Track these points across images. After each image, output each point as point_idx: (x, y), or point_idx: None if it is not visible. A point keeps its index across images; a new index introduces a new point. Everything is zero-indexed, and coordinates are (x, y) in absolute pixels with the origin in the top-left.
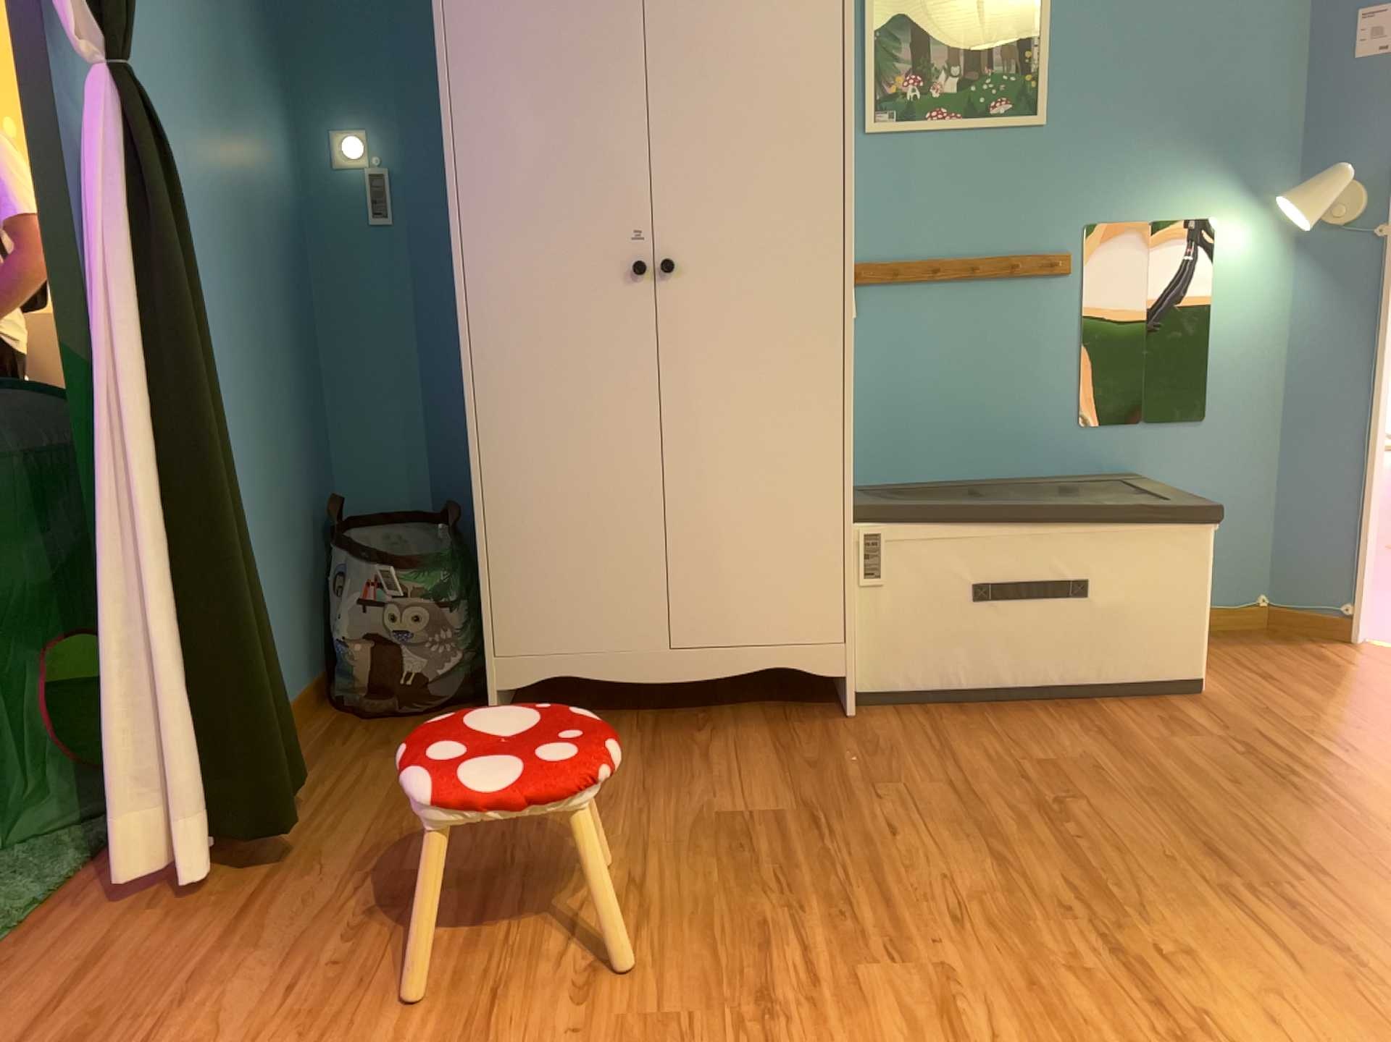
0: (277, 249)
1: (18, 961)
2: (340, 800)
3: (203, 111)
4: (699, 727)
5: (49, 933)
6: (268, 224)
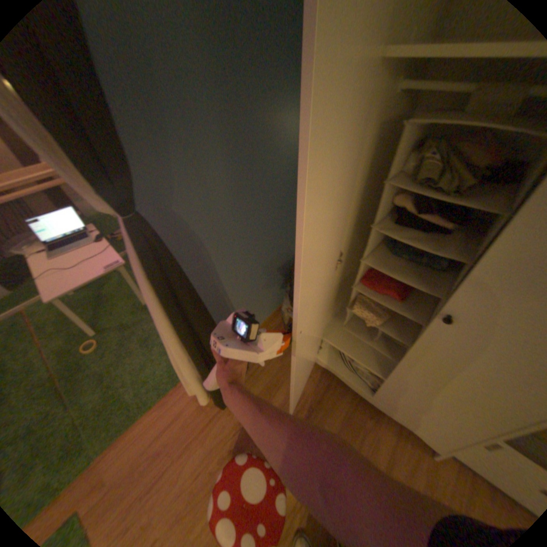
0: (282, 182)
1: (165, 413)
2: (255, 383)
3: (235, 145)
4: (374, 421)
5: (175, 403)
6: (278, 175)
